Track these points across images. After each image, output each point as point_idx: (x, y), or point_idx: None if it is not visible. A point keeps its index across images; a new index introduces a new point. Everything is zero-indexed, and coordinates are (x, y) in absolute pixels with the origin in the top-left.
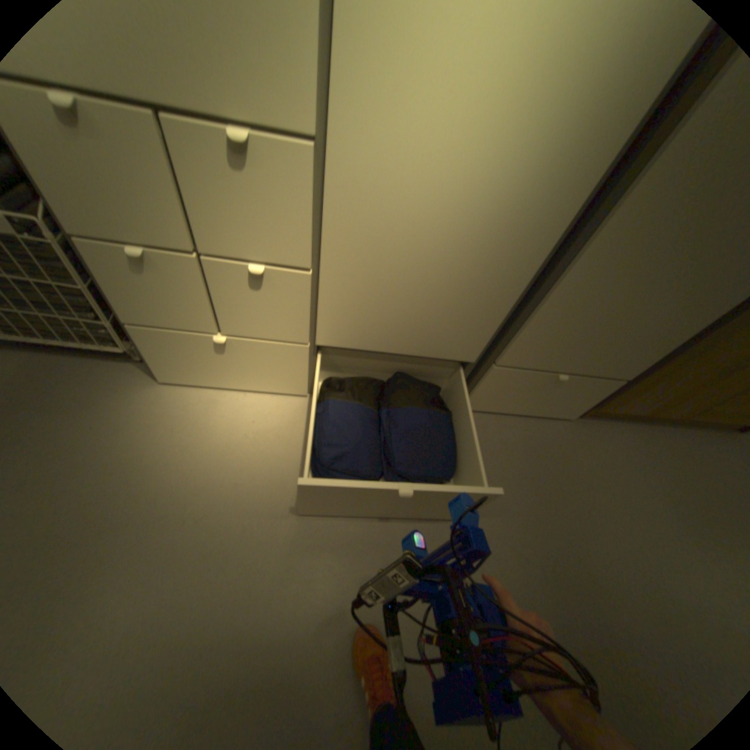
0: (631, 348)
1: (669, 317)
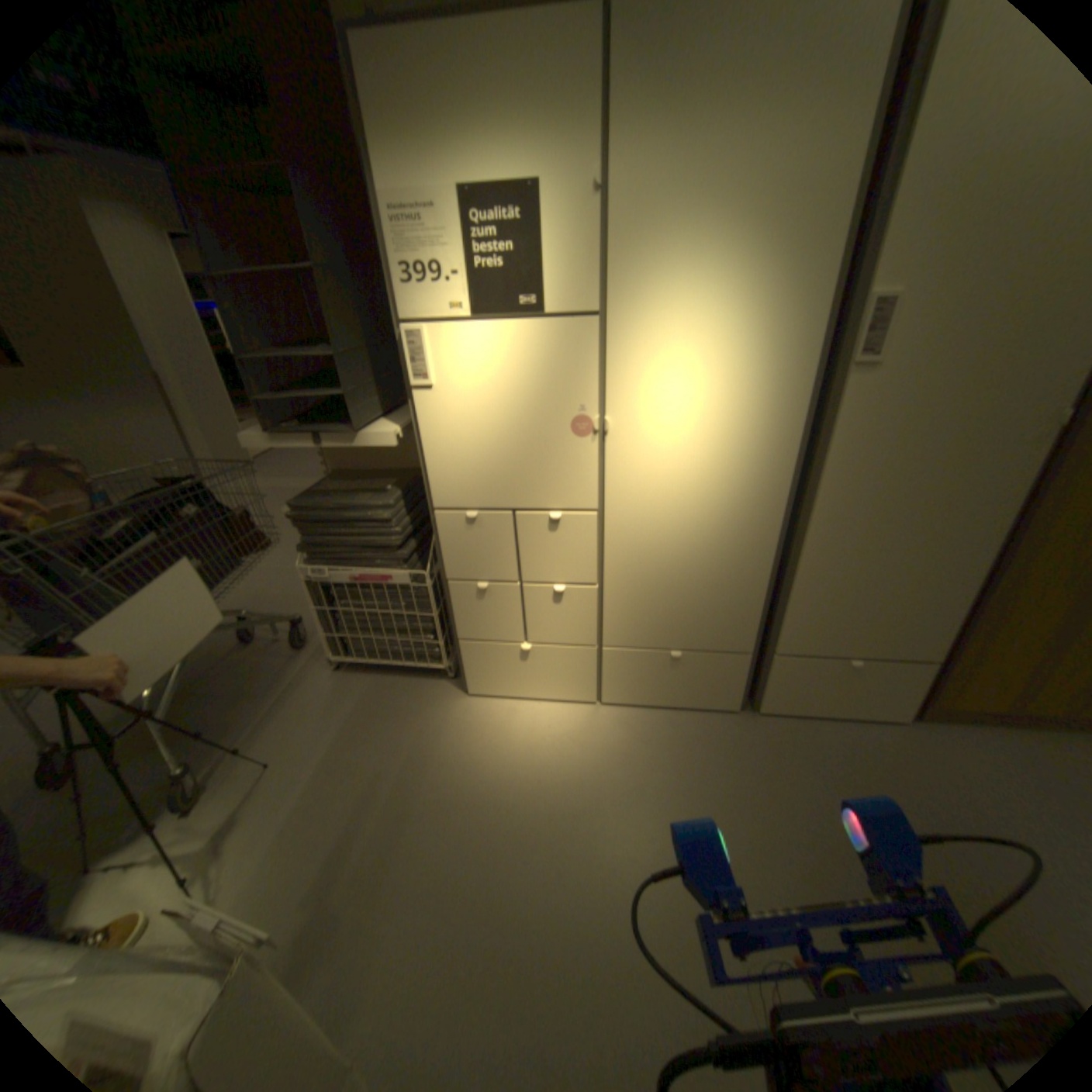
0: (910, 626)
1: (925, 591)
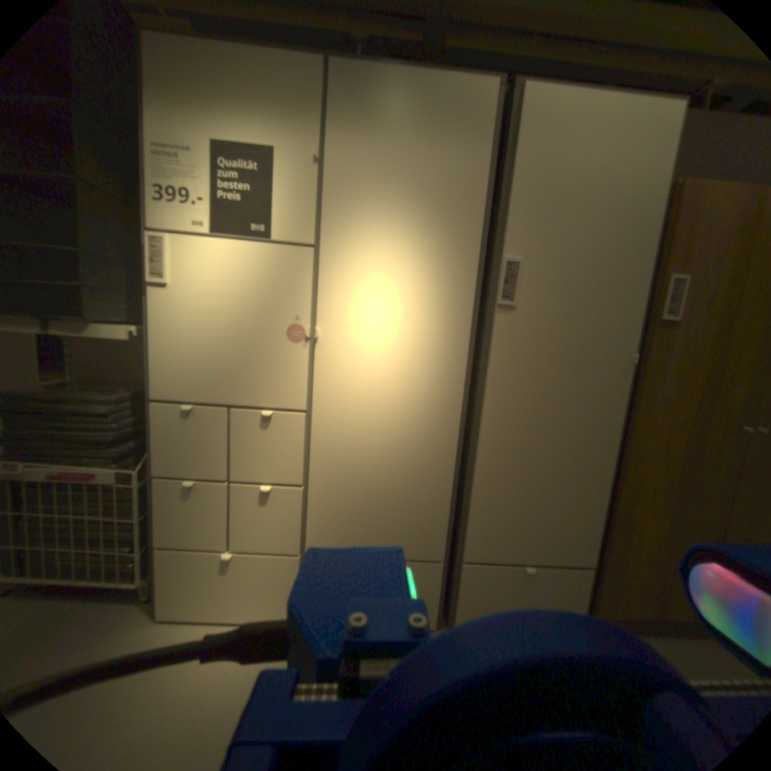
0: (566, 532)
1: (572, 498)
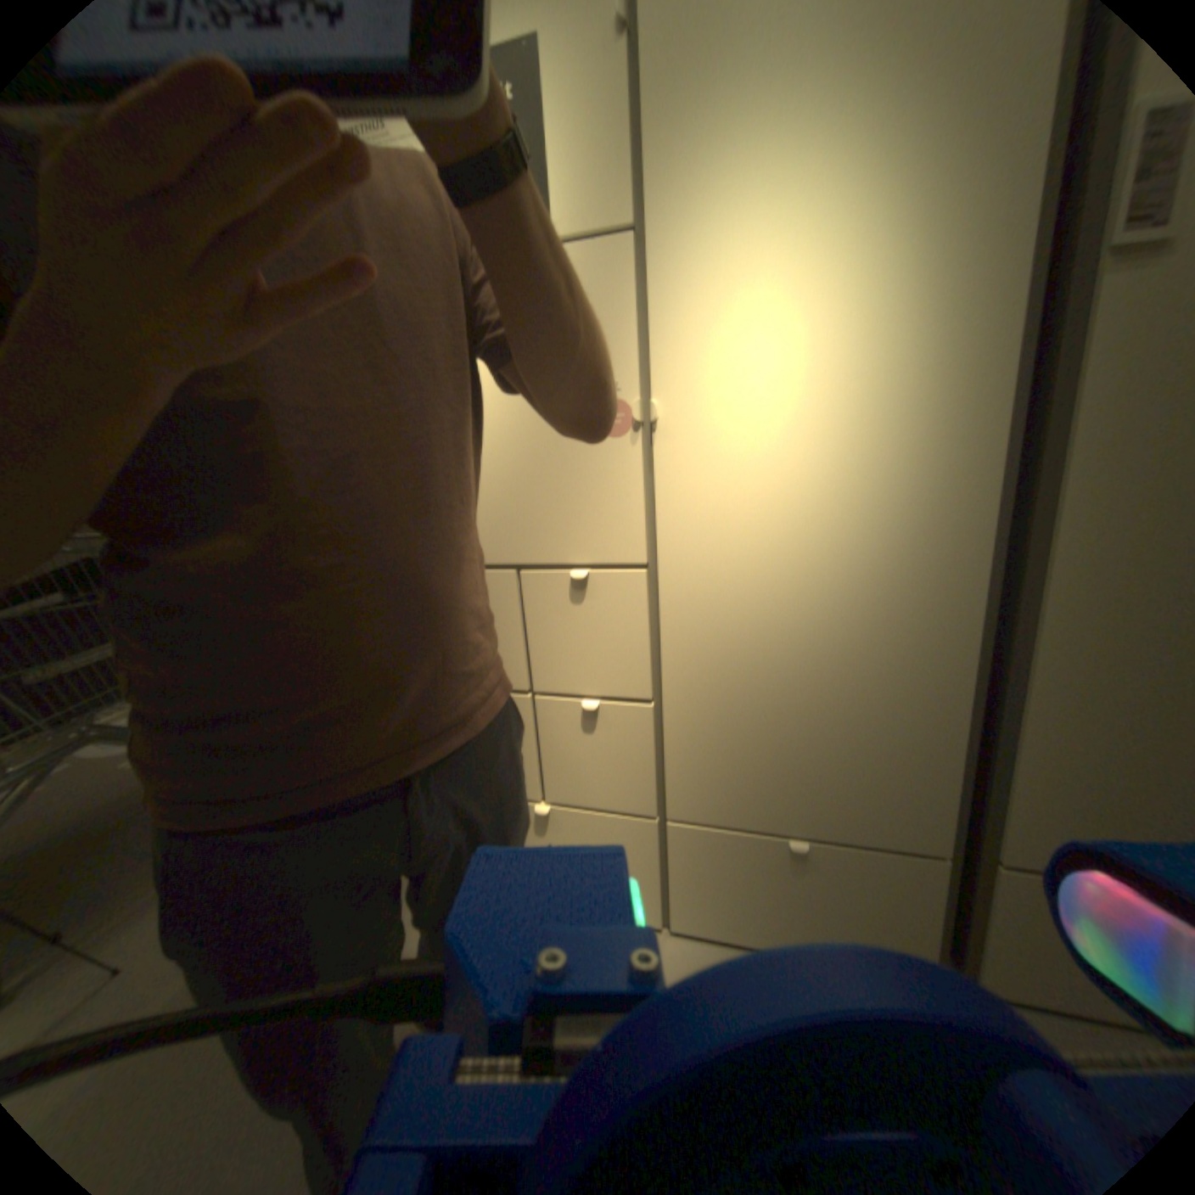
0: None
1: None
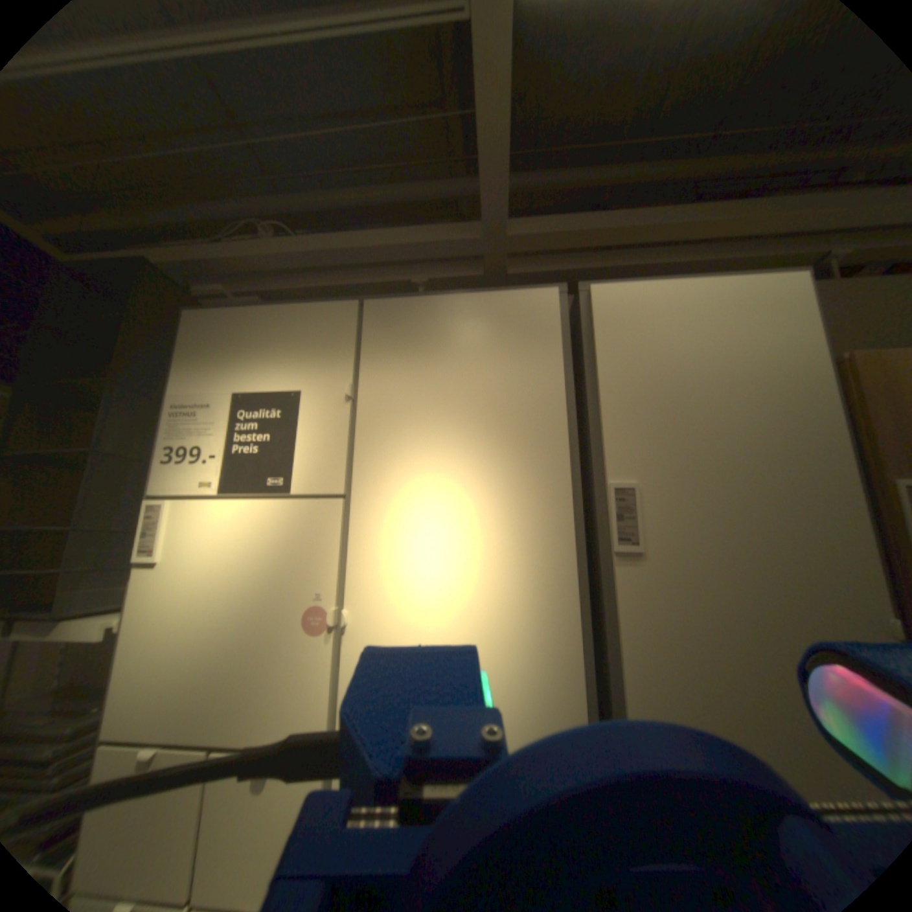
0: None
1: None
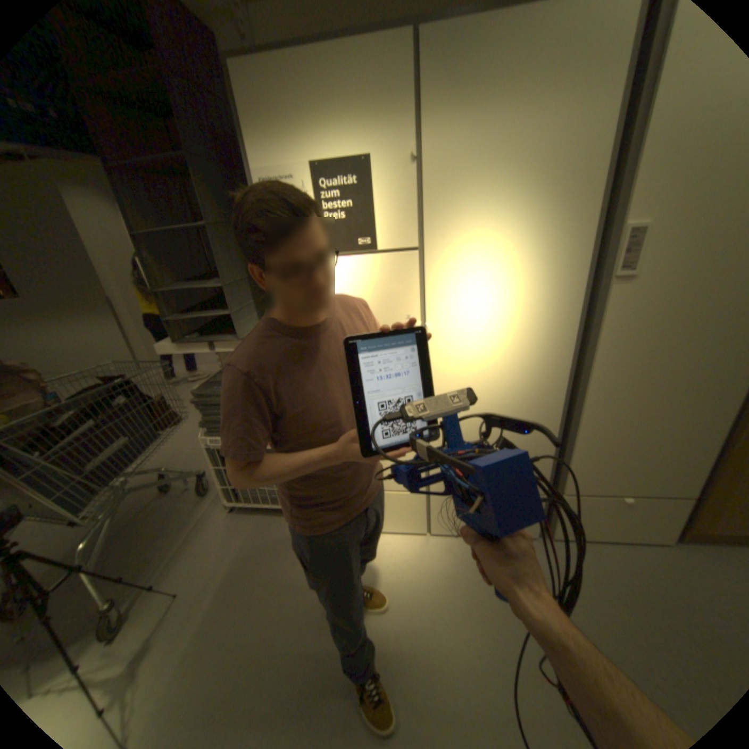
0: (670, 472)
1: (680, 445)
